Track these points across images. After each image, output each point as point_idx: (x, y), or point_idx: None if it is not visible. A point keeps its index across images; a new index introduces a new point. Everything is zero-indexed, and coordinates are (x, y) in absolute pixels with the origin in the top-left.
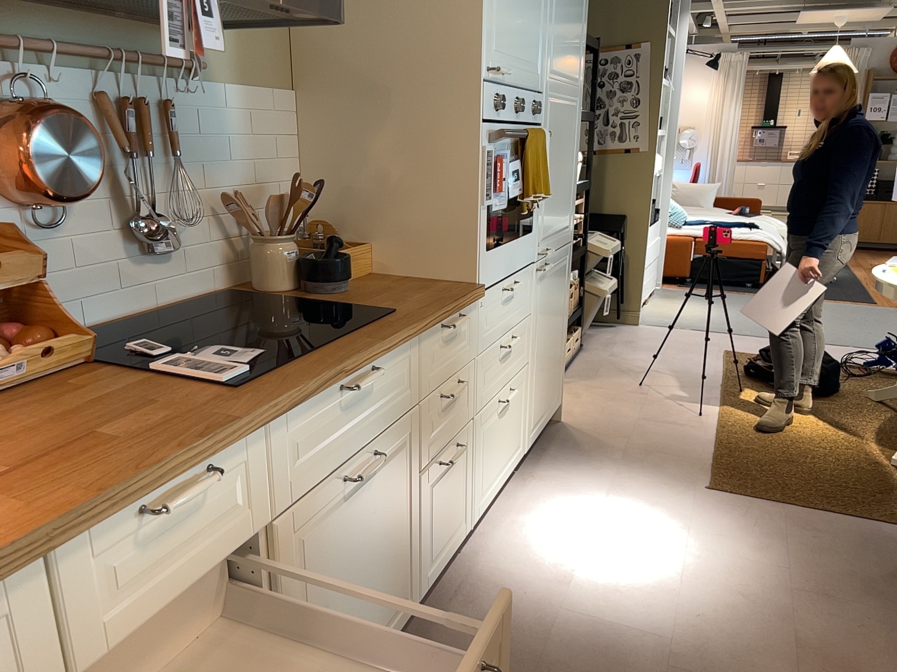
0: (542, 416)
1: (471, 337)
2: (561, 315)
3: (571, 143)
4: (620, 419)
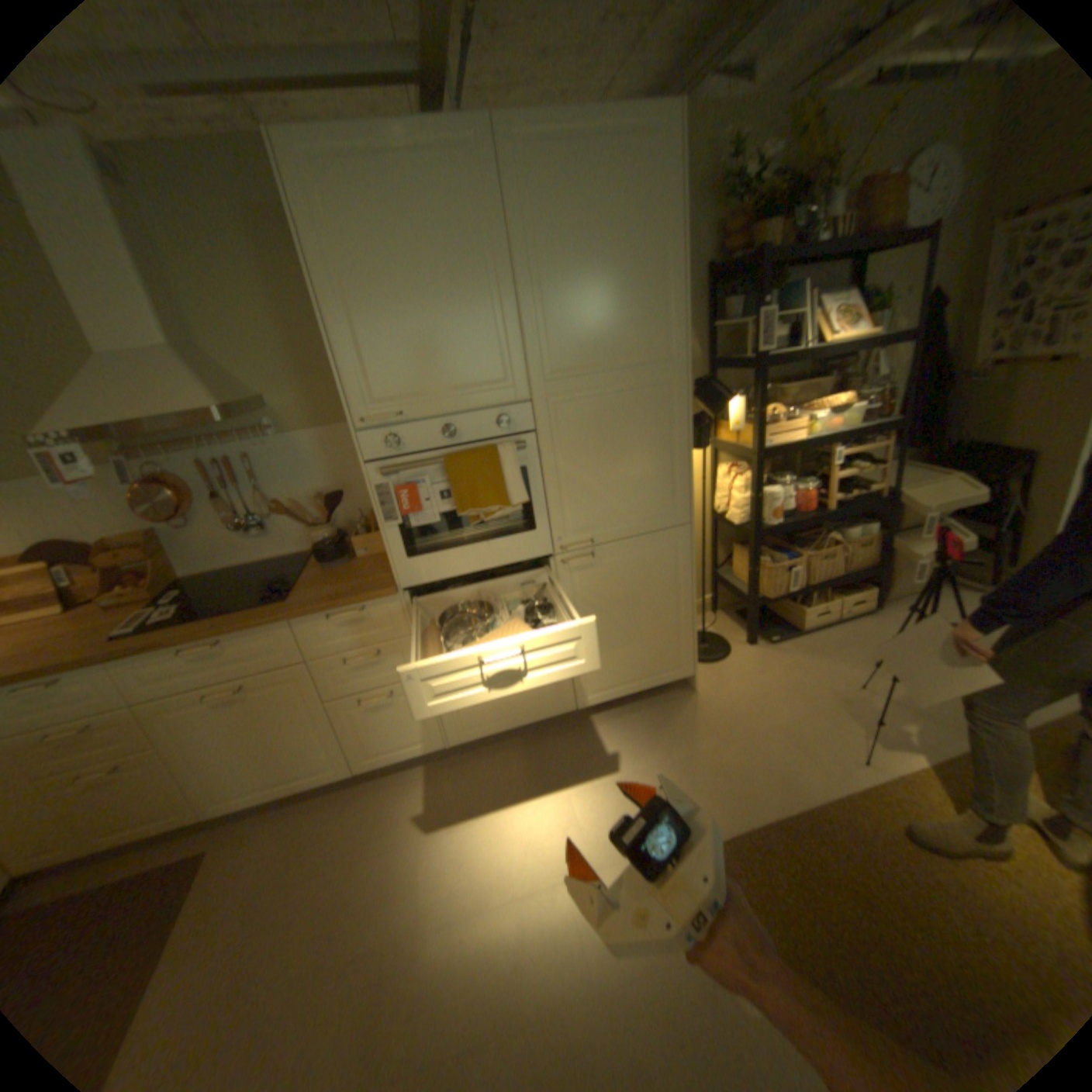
0: (620, 684)
1: (396, 621)
2: (662, 597)
3: (653, 426)
4: (756, 720)
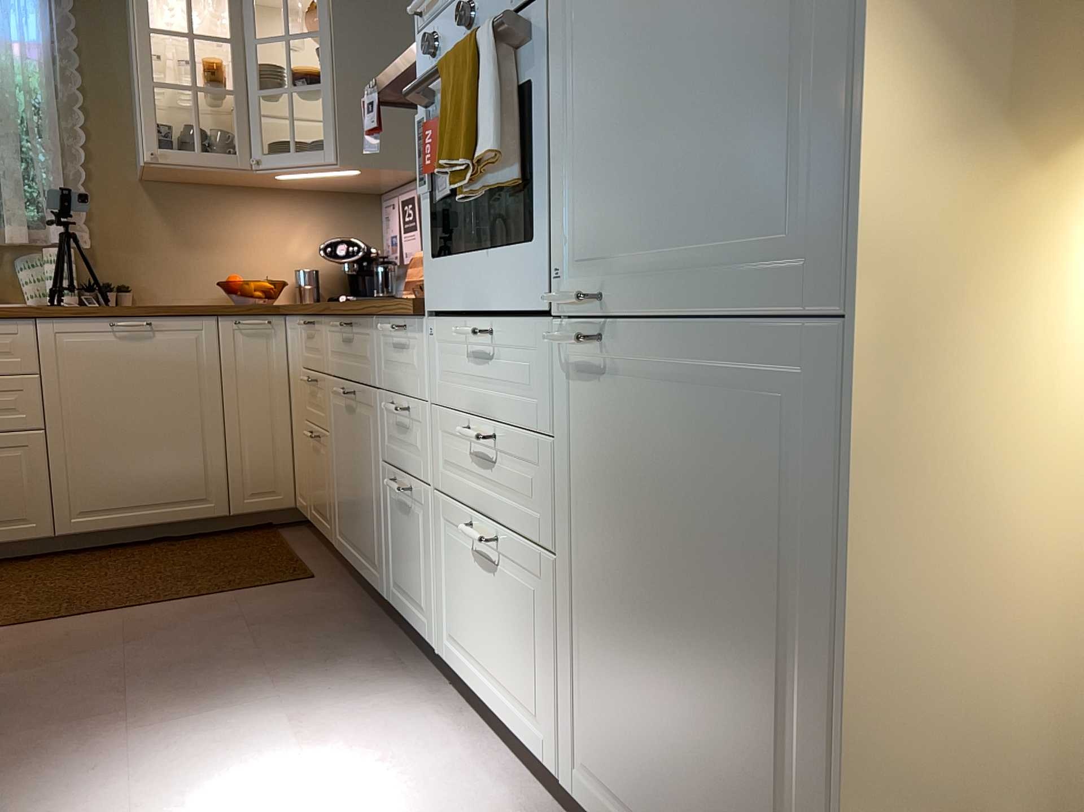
0: None
1: (422, 368)
2: (758, 607)
3: None
4: None
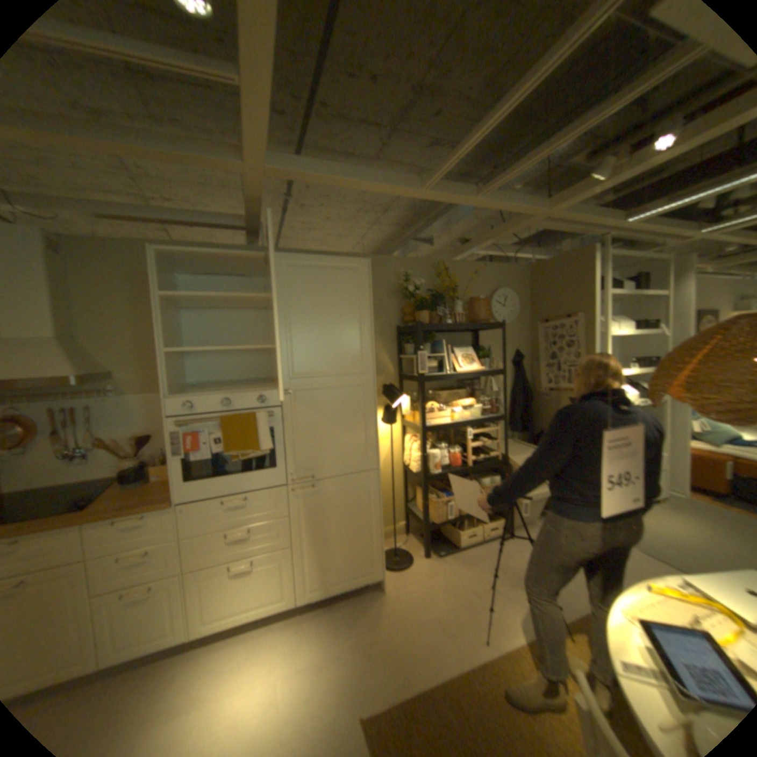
0: (330, 586)
1: (166, 530)
2: (360, 519)
3: (354, 409)
4: (421, 614)
